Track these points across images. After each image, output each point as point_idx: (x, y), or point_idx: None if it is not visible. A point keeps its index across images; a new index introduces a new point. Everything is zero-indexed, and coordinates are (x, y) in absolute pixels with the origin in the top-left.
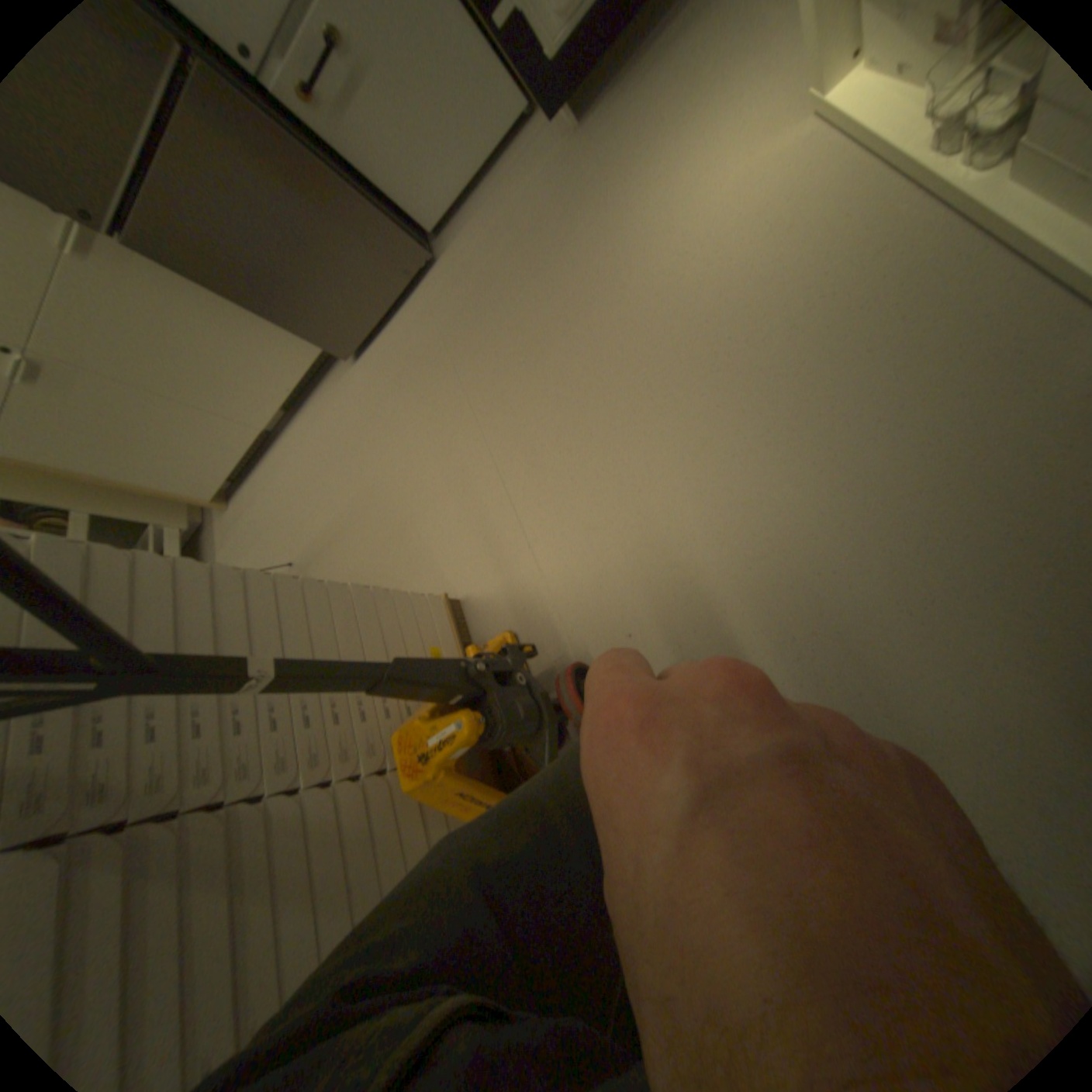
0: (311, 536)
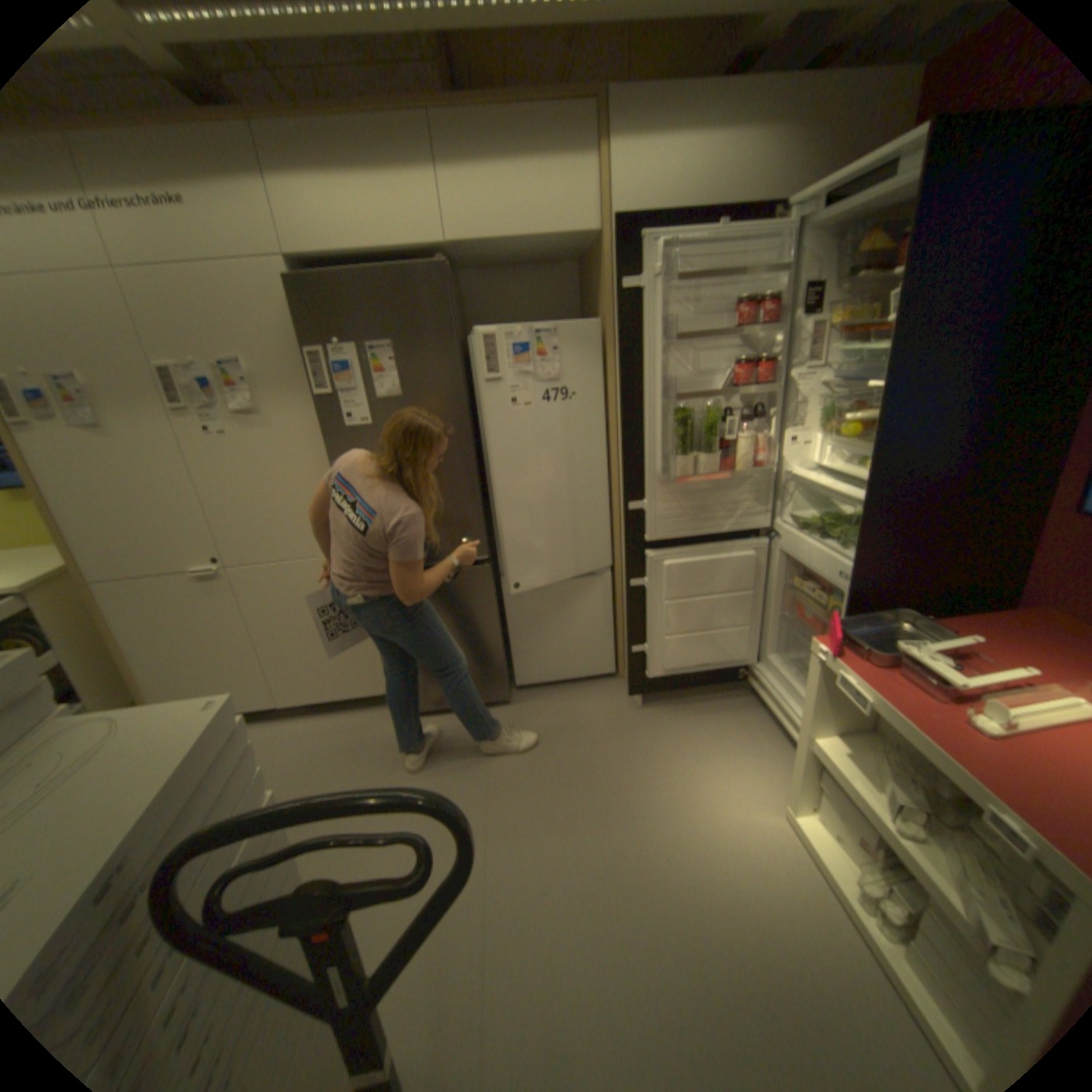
0: None
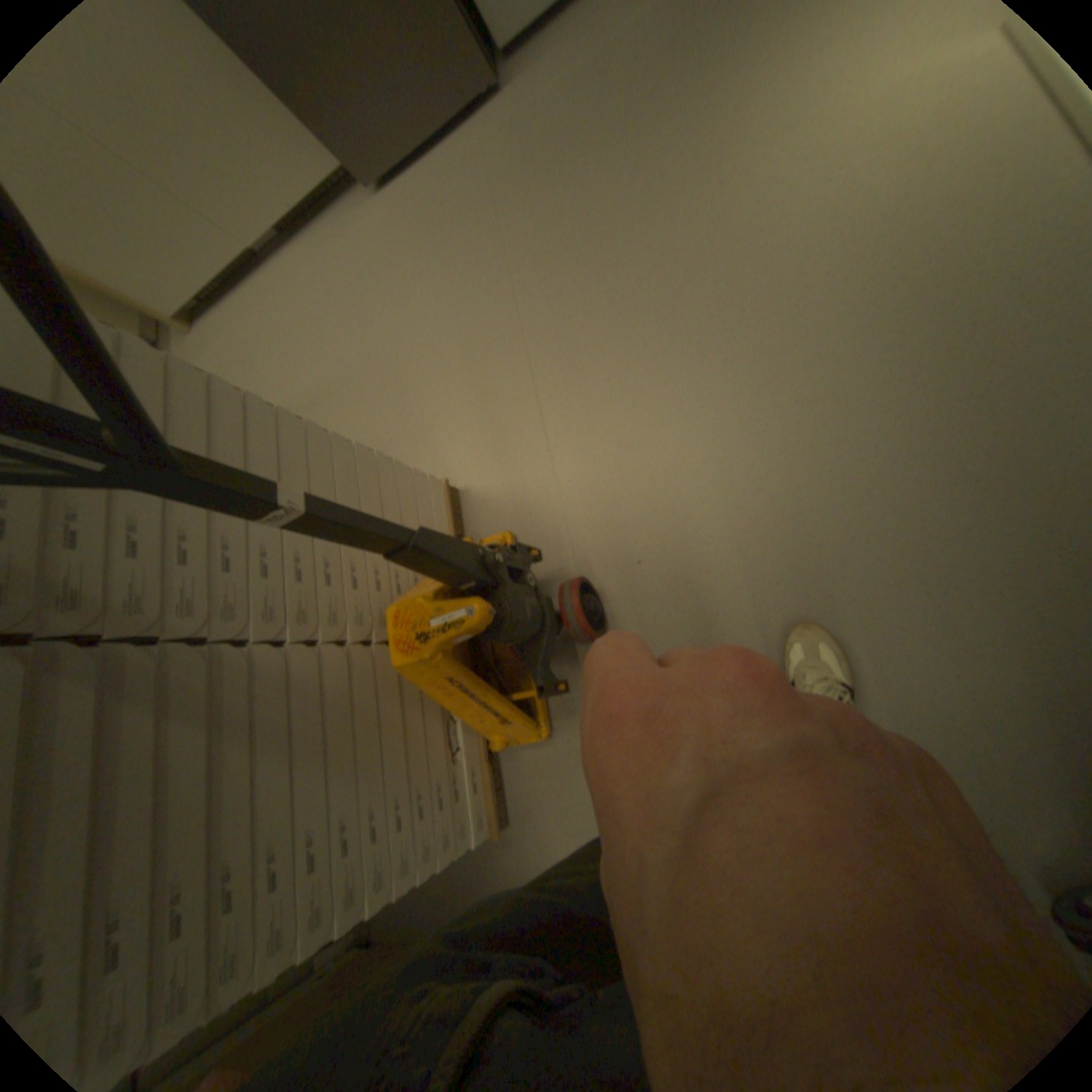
0: (290, 385)
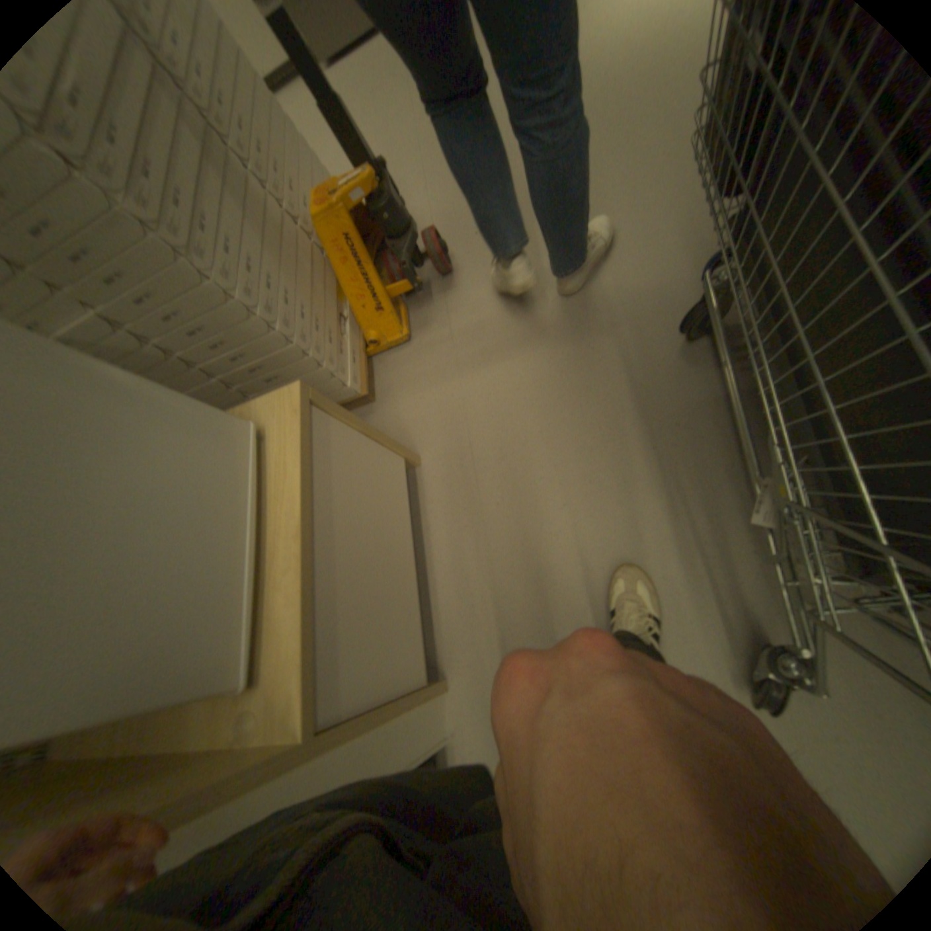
0: None
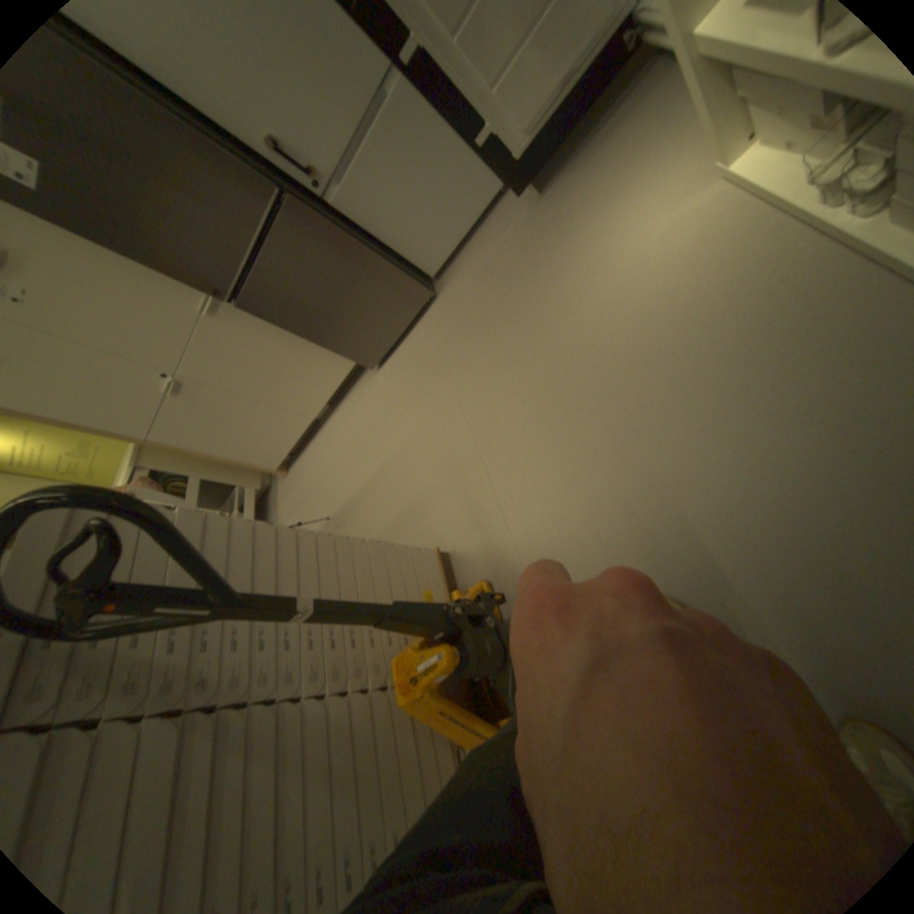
0: (343, 497)
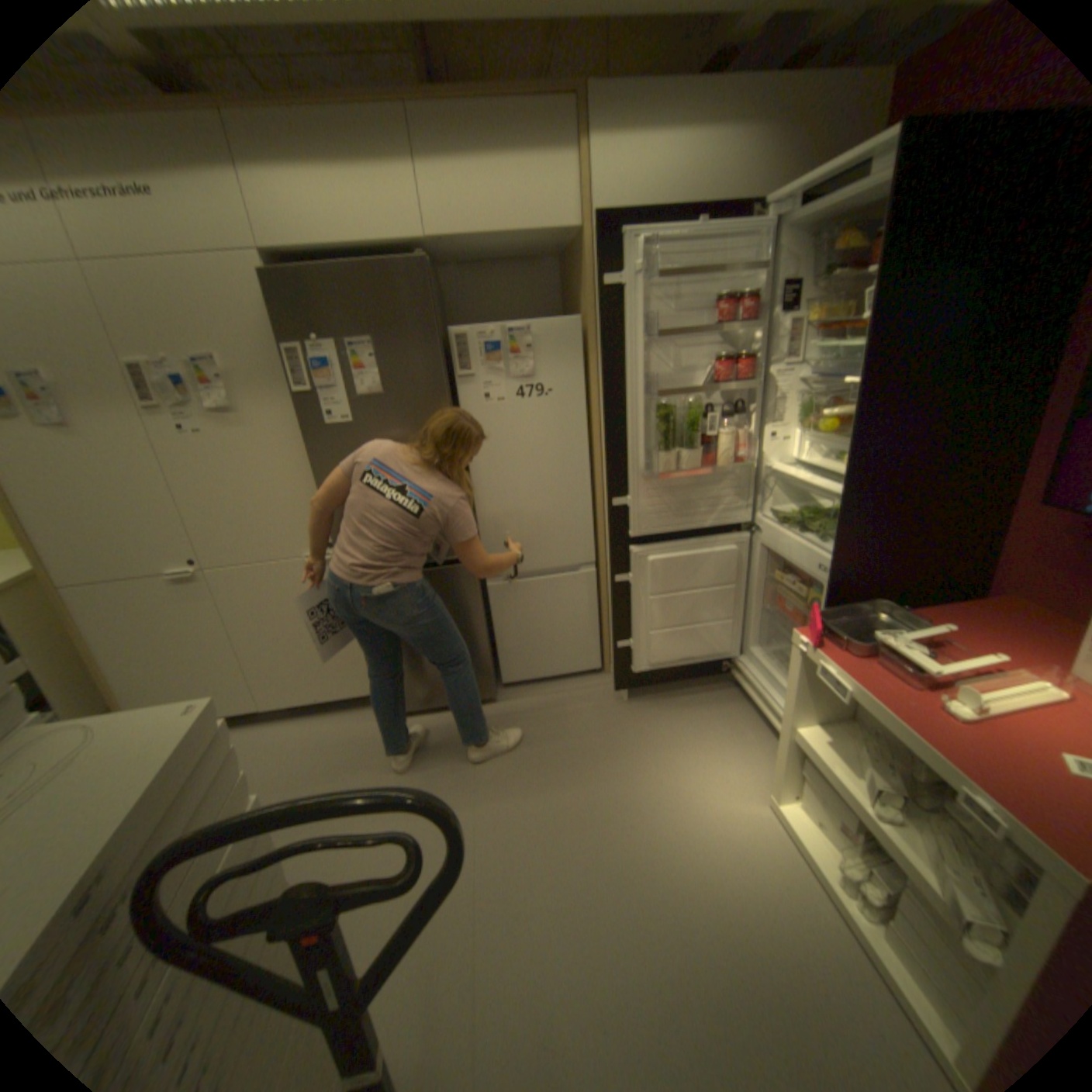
0: None
